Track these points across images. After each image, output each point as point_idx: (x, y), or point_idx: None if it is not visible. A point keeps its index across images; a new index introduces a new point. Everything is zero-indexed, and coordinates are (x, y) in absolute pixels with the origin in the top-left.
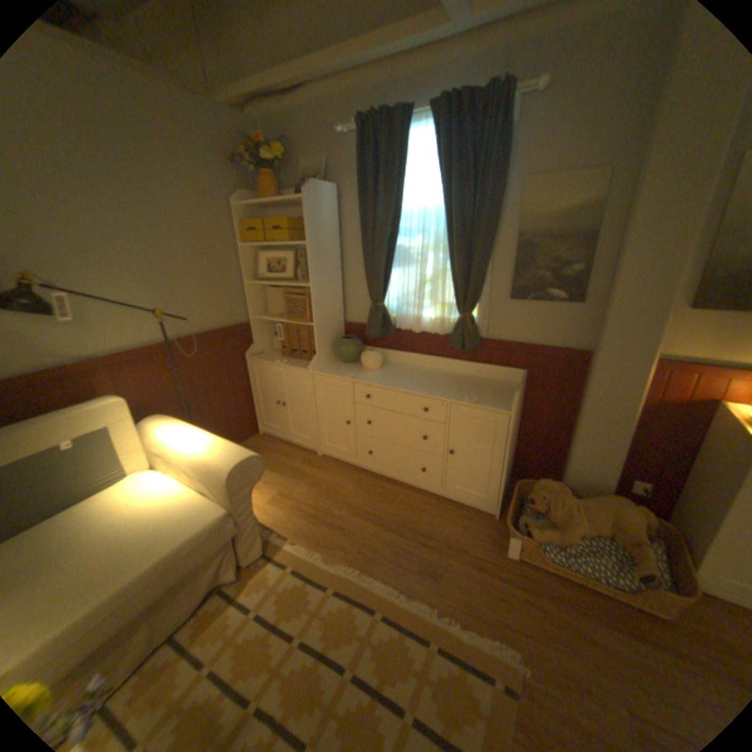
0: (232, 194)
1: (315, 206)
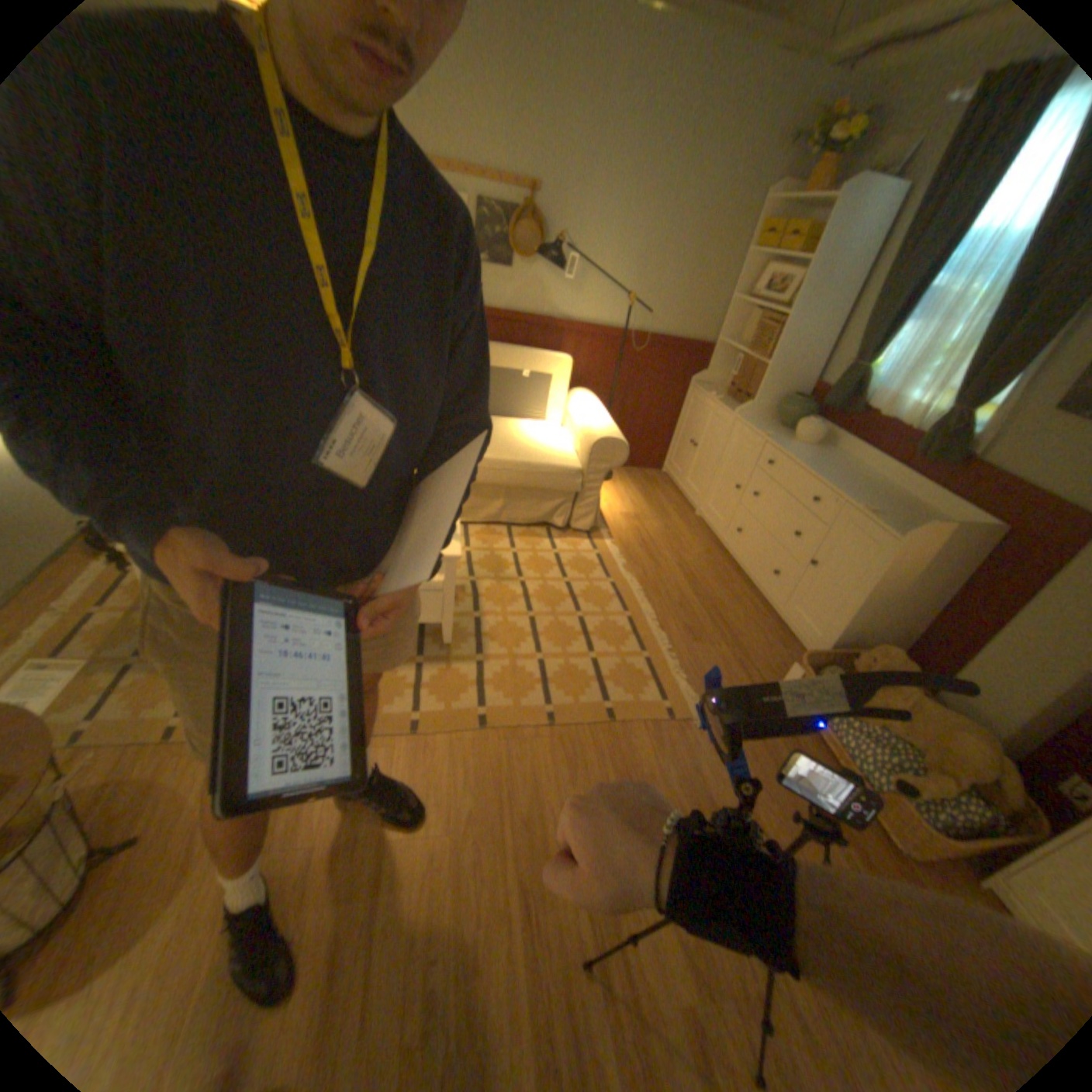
0: (774, 184)
1: (851, 211)
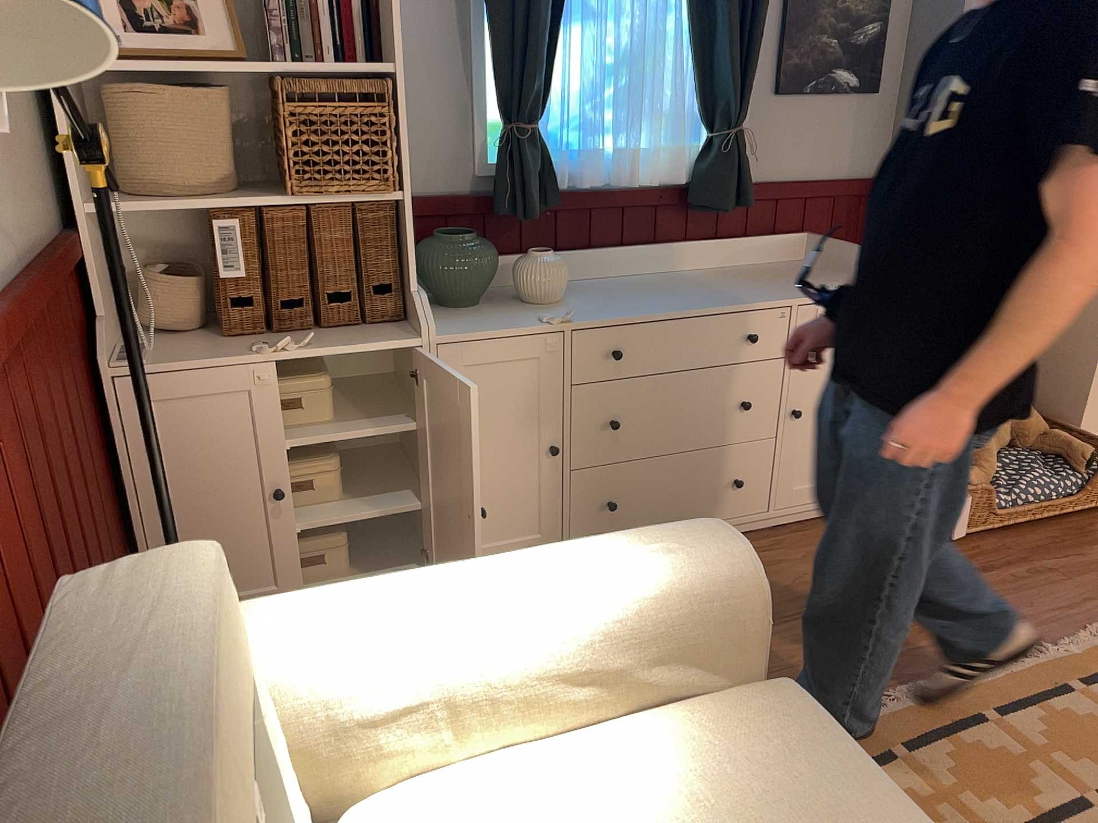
0: None
1: None
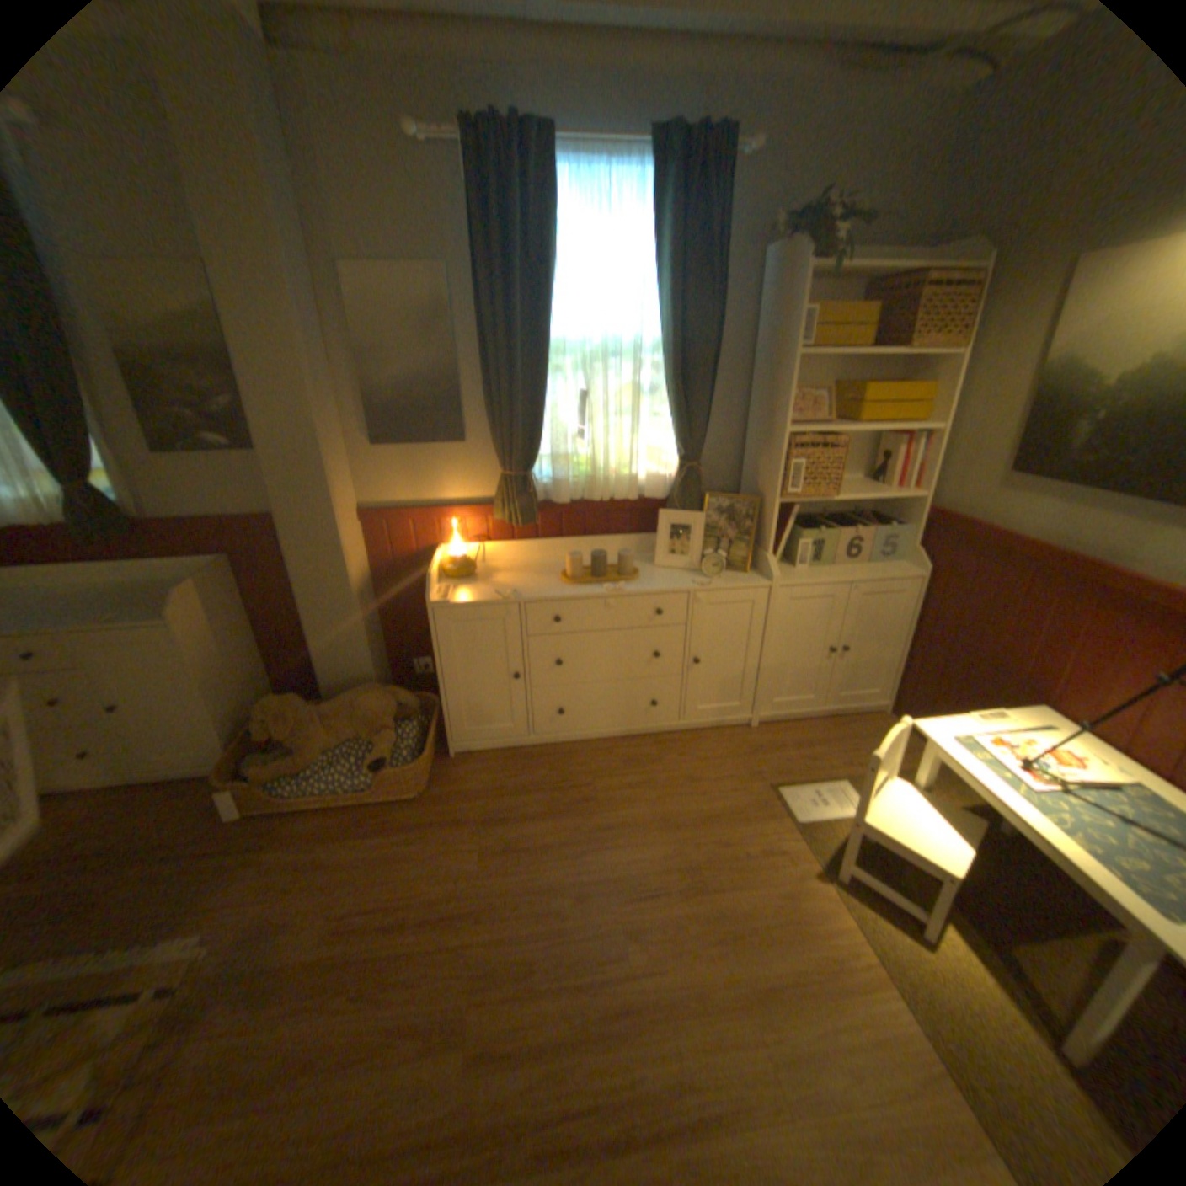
0: None
1: None
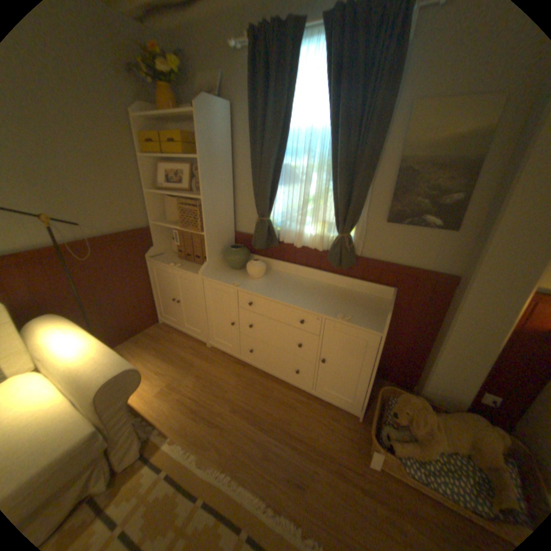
0: (131, 105)
1: (206, 120)
